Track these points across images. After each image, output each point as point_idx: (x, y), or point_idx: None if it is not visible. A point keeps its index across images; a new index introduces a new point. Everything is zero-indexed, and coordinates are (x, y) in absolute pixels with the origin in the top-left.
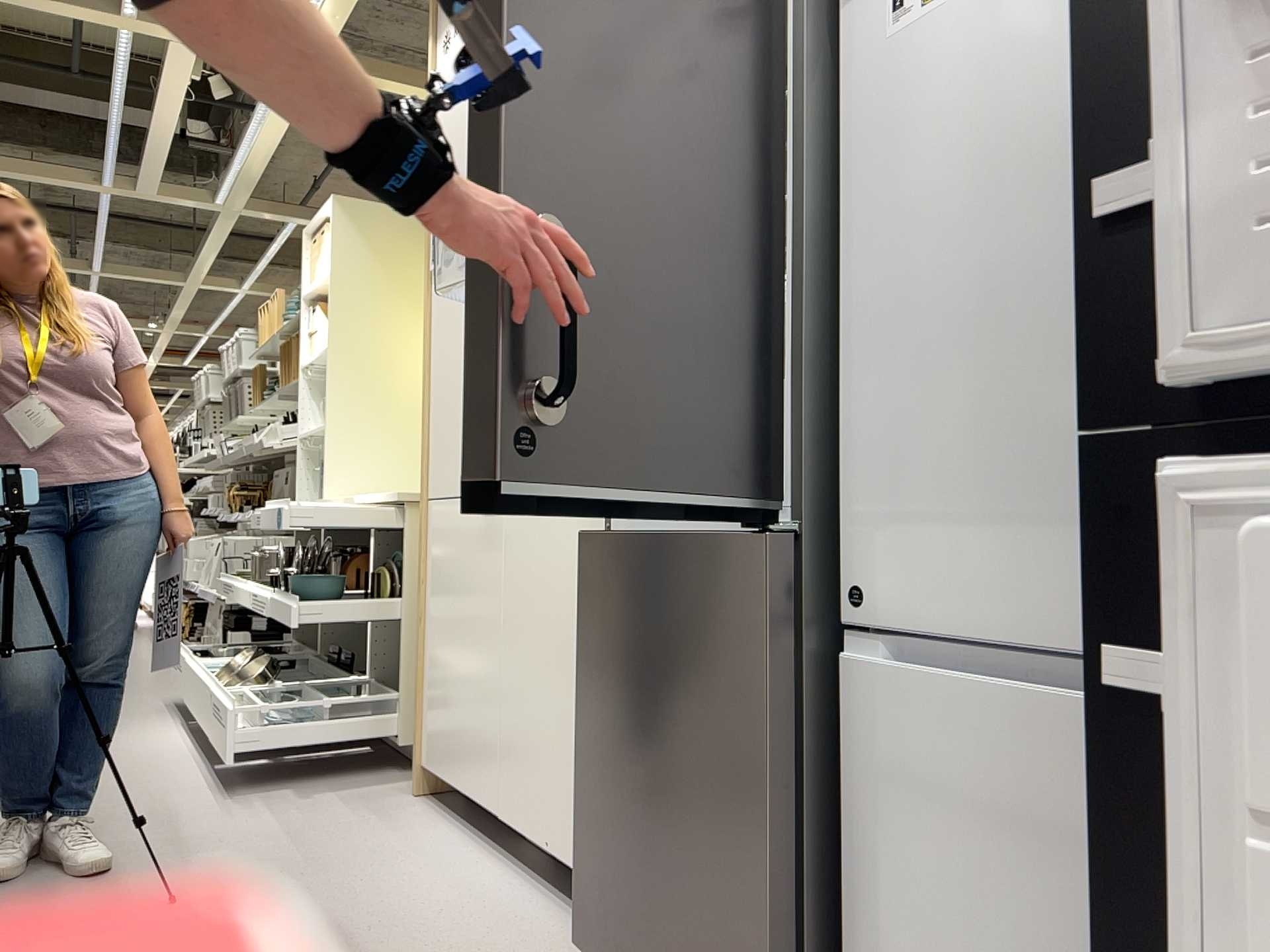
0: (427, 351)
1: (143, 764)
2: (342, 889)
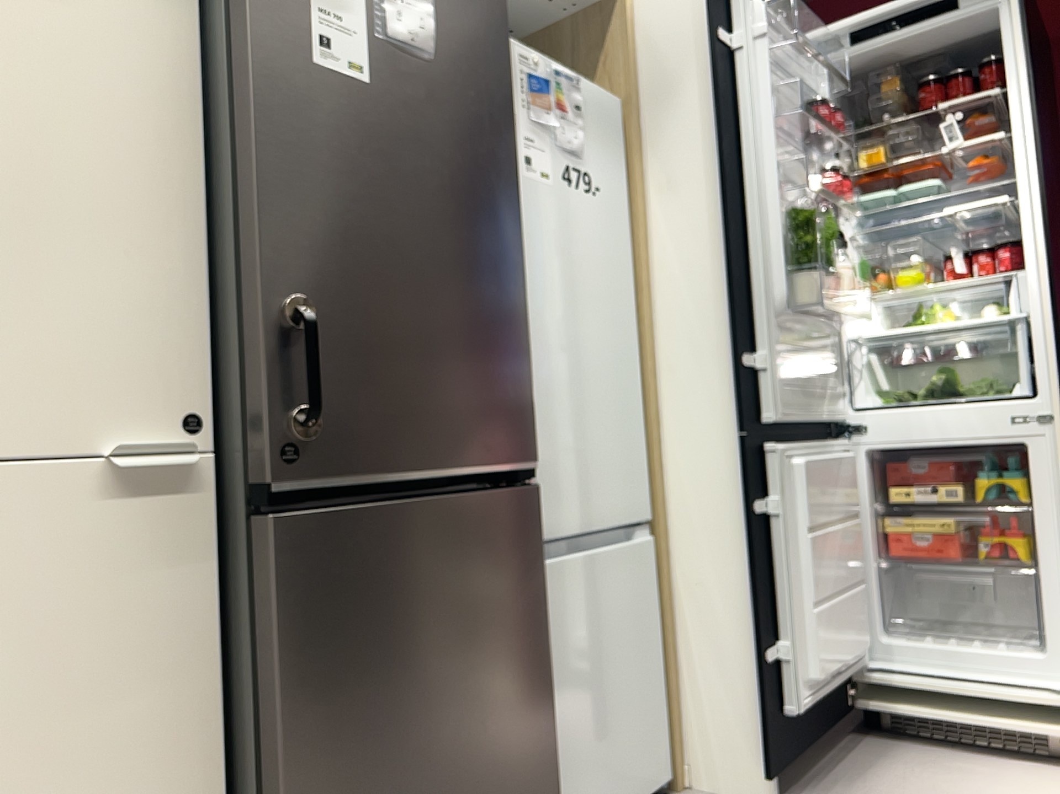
0: None
1: None
2: None
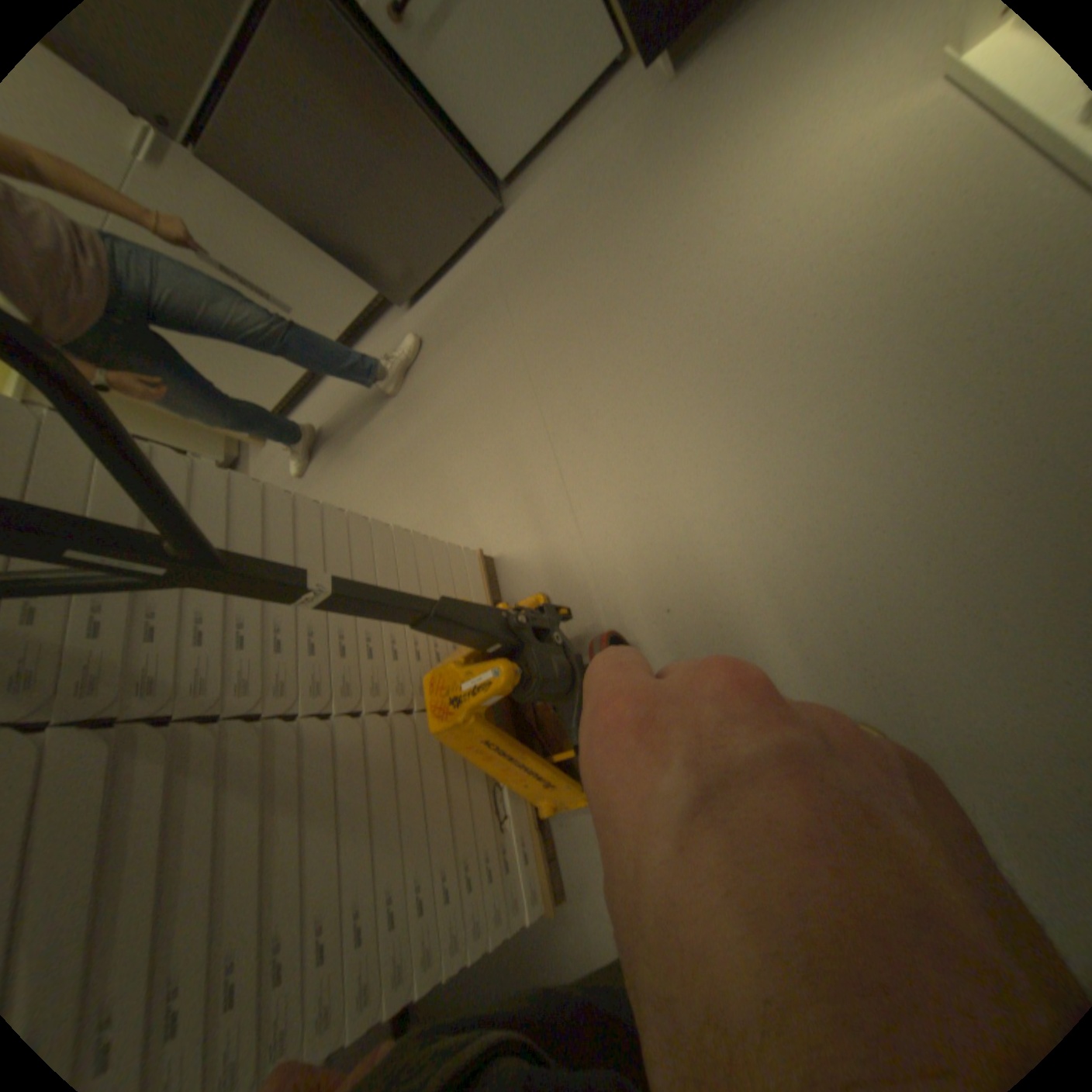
0: None
1: None
2: (332, 437)
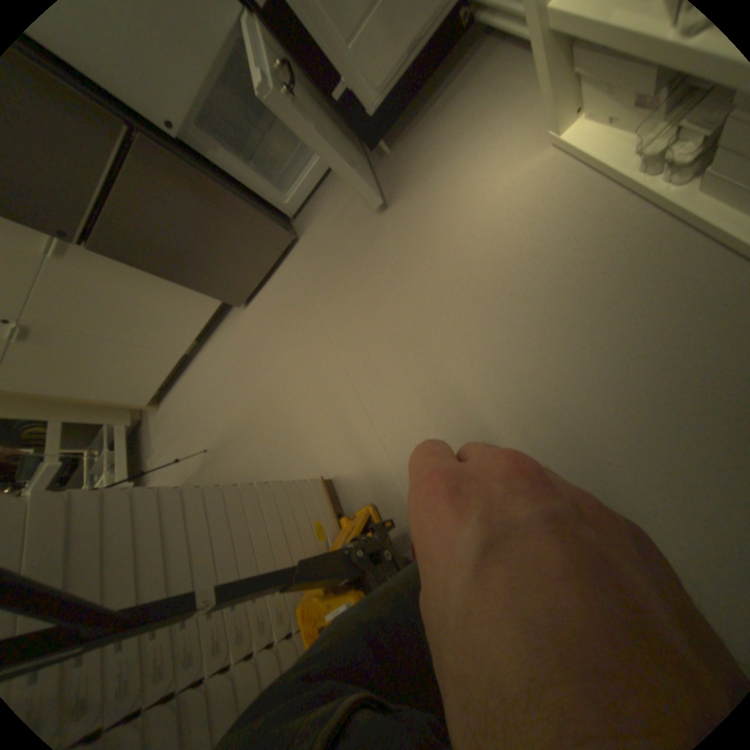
0: None
1: None
2: (205, 400)
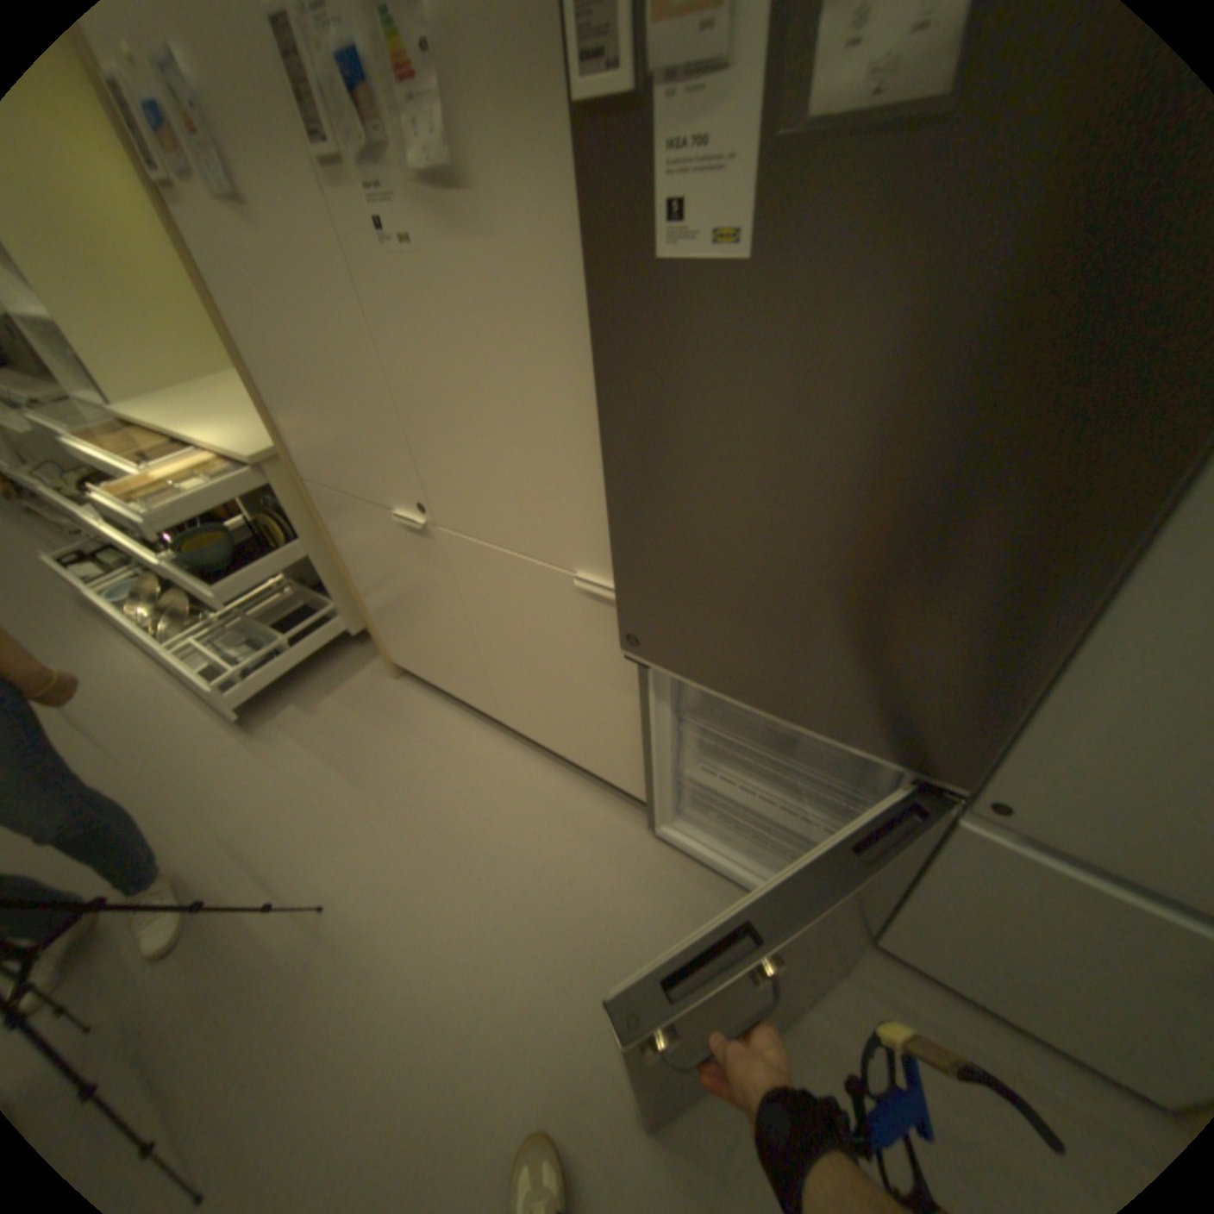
0: (215, 309)
1: (133, 711)
2: (429, 824)
